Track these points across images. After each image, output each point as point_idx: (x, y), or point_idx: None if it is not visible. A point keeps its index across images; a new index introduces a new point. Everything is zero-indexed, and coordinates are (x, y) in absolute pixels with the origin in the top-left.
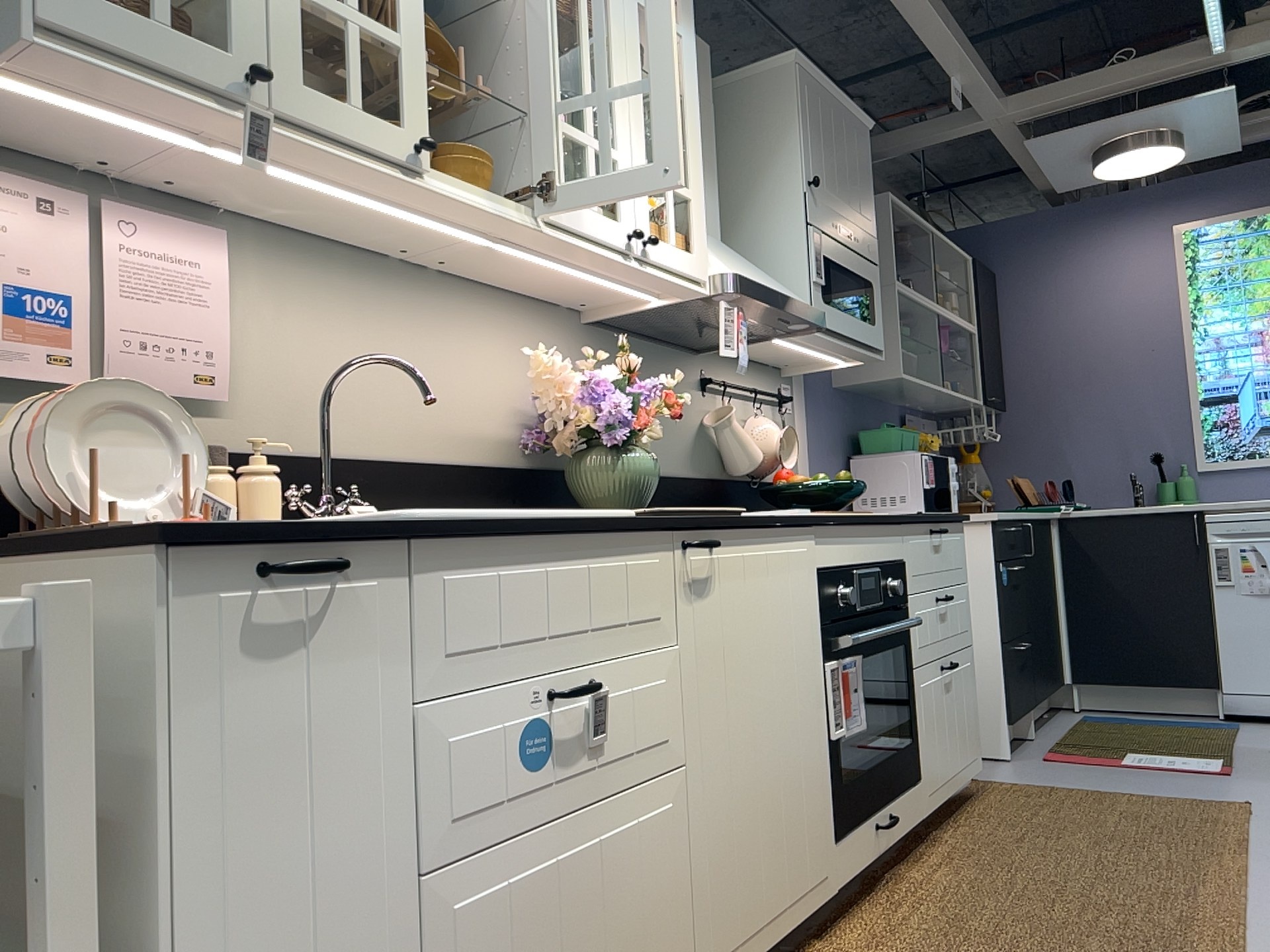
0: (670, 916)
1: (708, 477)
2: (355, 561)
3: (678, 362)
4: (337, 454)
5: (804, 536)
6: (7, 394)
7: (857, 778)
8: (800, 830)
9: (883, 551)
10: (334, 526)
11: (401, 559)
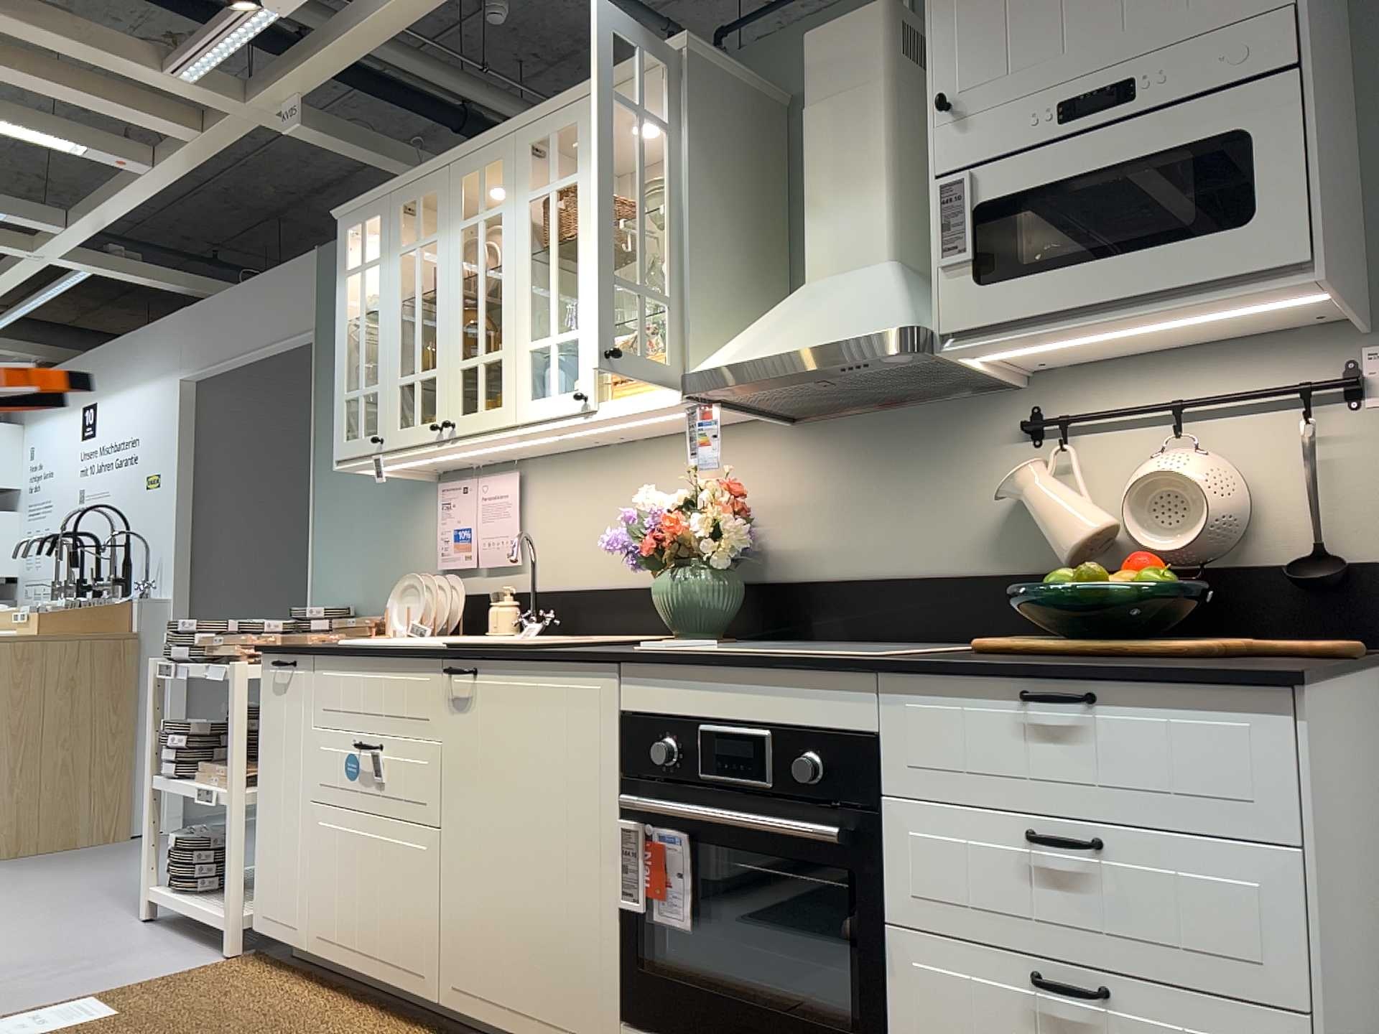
0: (420, 920)
1: (1029, 570)
2: (300, 662)
3: (961, 417)
4: (573, 587)
5: (593, 673)
6: (460, 574)
7: (674, 983)
8: (559, 964)
9: (792, 710)
10: (291, 648)
11: (313, 662)
